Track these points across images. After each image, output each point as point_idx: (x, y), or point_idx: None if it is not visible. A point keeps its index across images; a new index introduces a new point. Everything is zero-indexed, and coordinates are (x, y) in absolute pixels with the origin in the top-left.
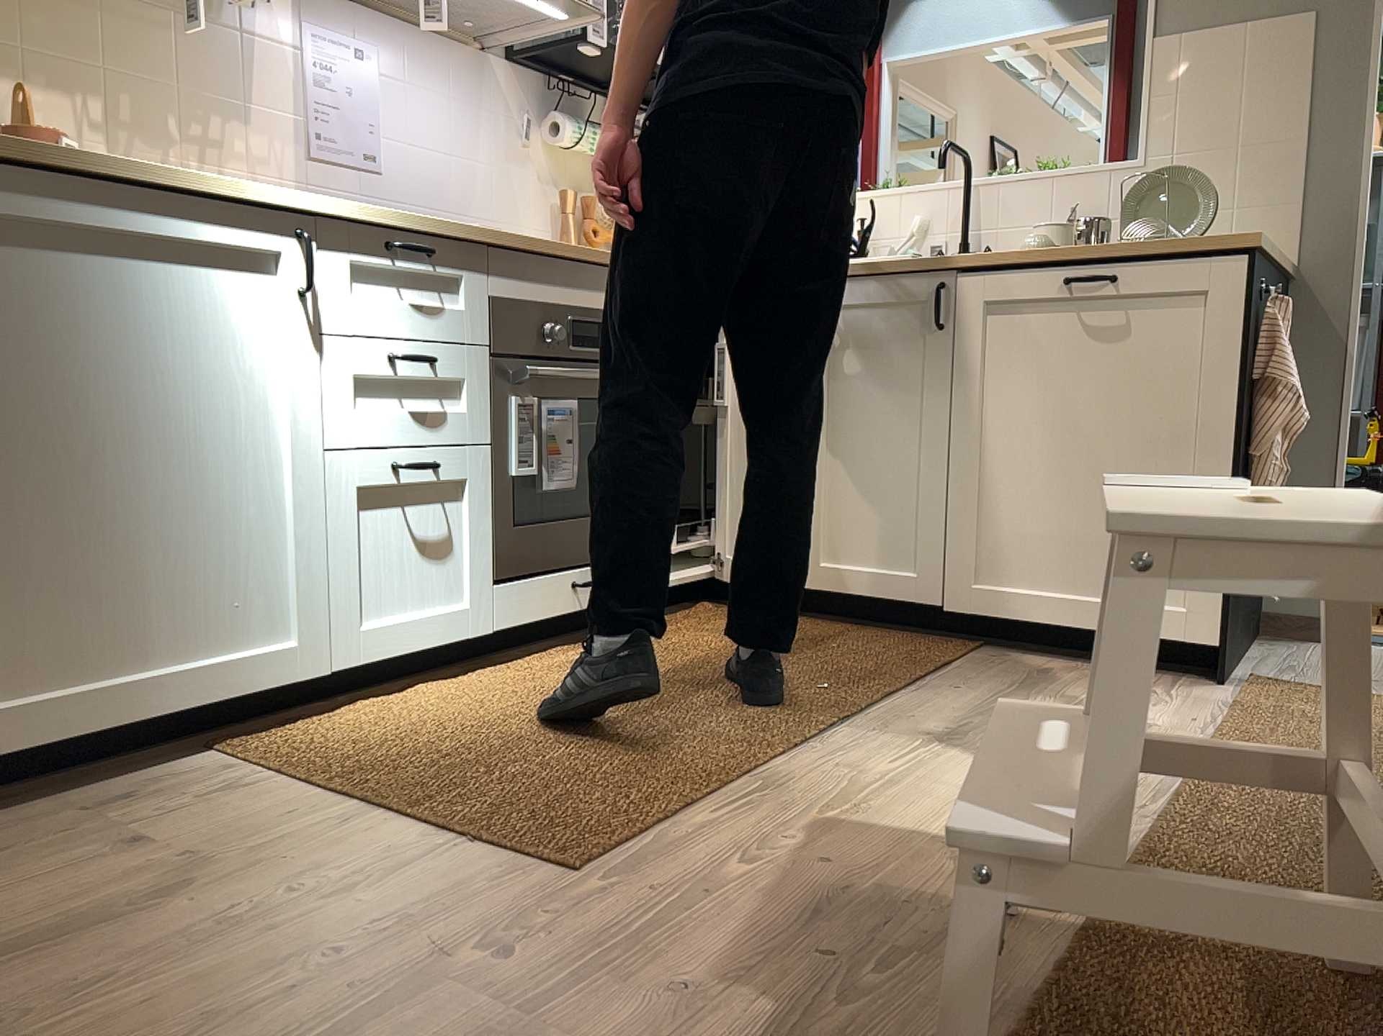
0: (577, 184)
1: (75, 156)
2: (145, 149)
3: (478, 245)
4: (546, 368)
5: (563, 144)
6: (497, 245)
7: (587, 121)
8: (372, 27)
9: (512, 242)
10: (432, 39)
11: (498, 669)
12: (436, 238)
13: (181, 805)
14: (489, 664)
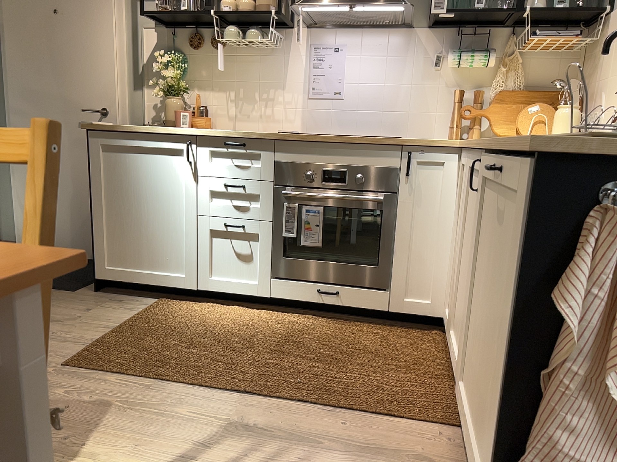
0: (477, 83)
1: (122, 126)
2: (244, 104)
3: (267, 140)
4: (292, 193)
5: (448, 66)
6: (276, 139)
7: (469, 49)
8: (342, 34)
9: (284, 137)
10: (385, 28)
11: (276, 314)
12: (245, 139)
13: (115, 307)
14: (282, 311)
